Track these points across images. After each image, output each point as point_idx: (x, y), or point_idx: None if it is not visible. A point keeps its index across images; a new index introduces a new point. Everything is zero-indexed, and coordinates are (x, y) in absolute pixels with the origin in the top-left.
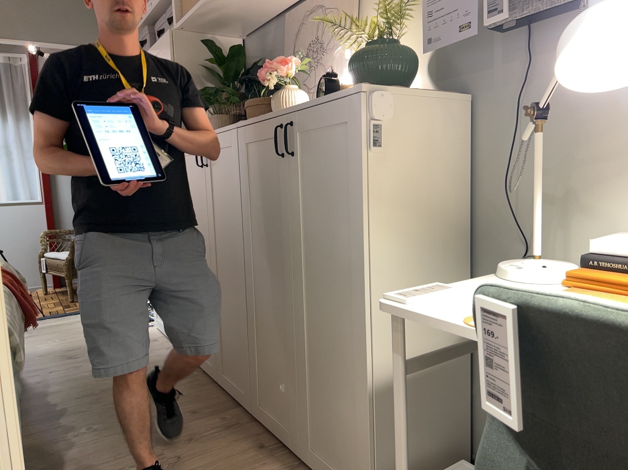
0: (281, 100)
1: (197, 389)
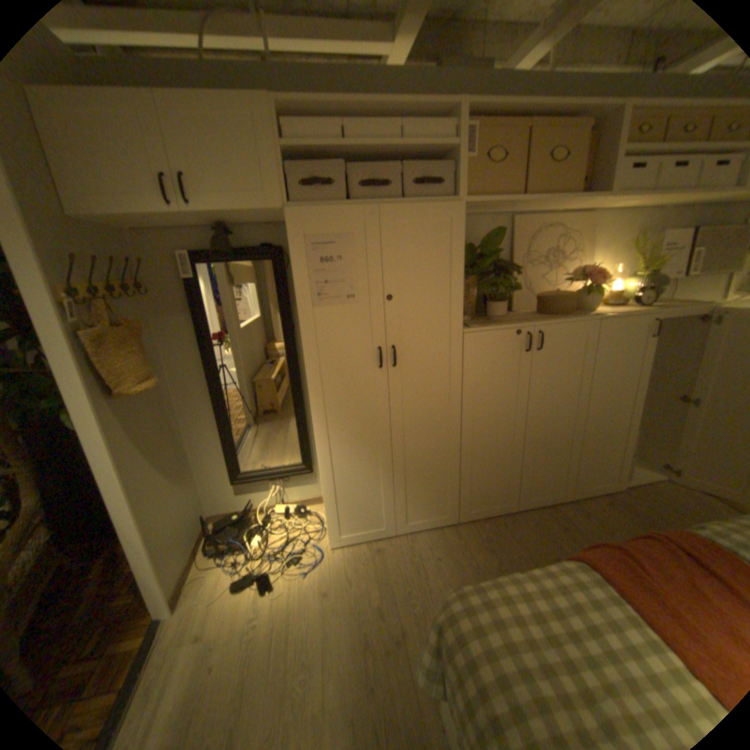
0: (602, 298)
1: (521, 525)
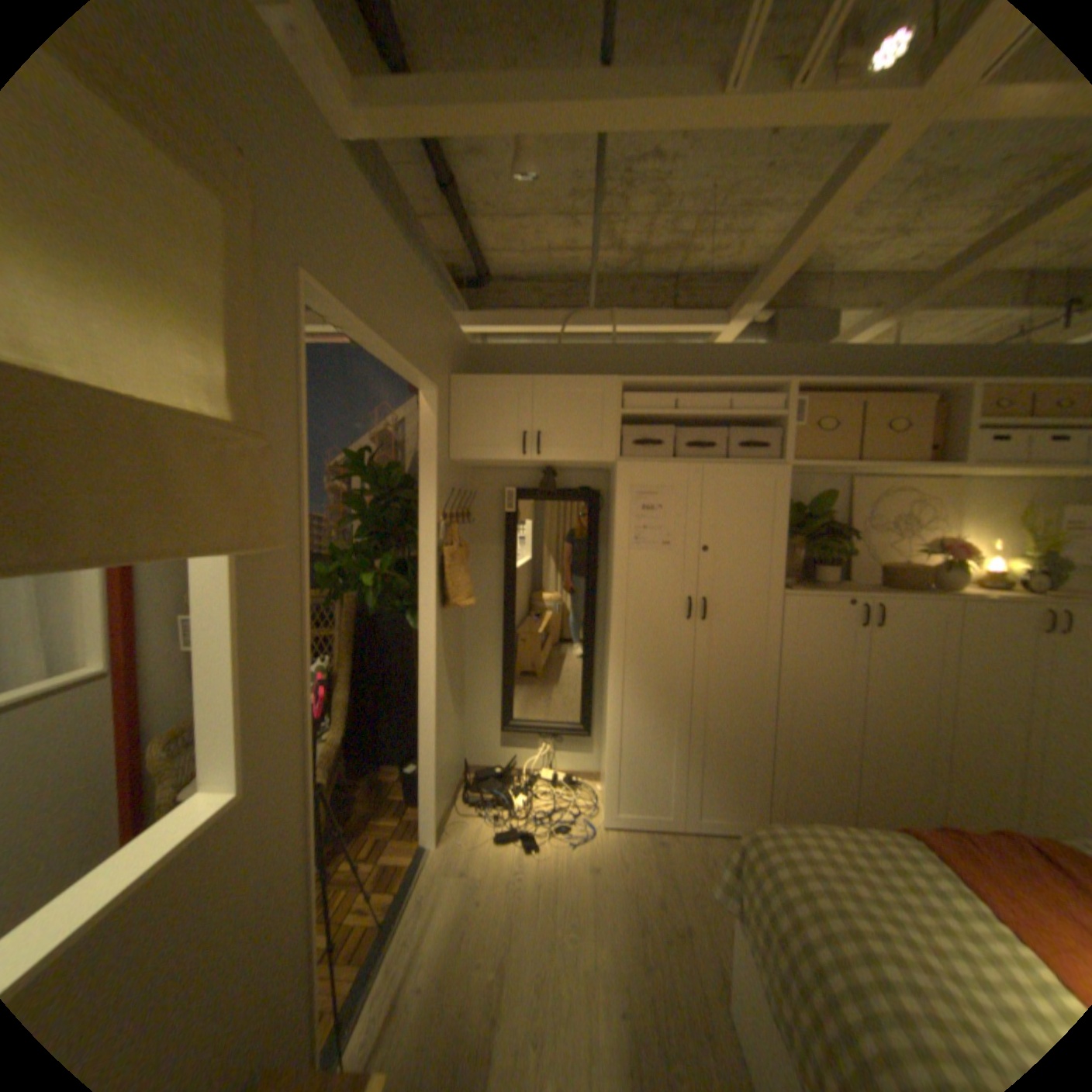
0: (969, 578)
1: None
